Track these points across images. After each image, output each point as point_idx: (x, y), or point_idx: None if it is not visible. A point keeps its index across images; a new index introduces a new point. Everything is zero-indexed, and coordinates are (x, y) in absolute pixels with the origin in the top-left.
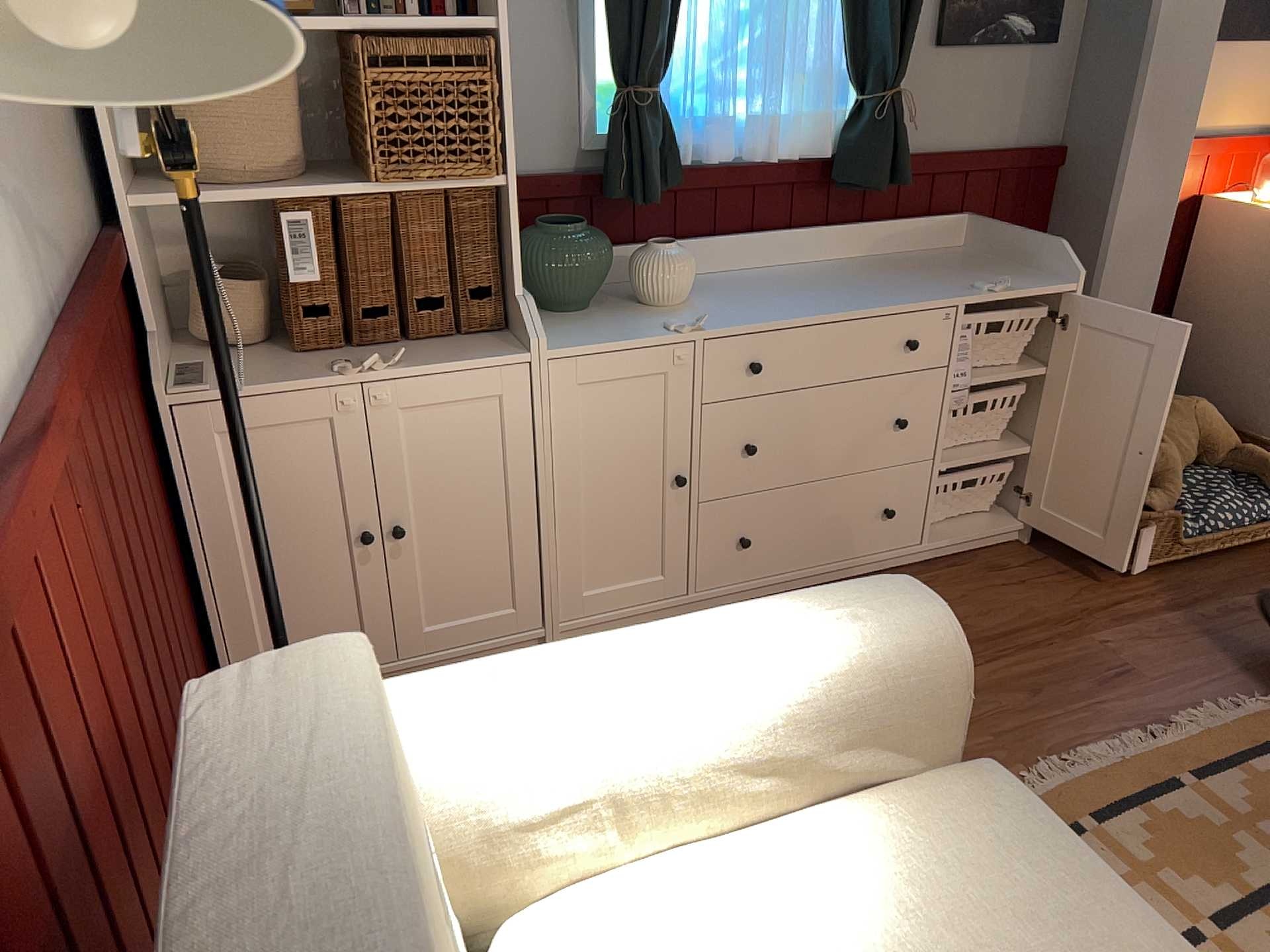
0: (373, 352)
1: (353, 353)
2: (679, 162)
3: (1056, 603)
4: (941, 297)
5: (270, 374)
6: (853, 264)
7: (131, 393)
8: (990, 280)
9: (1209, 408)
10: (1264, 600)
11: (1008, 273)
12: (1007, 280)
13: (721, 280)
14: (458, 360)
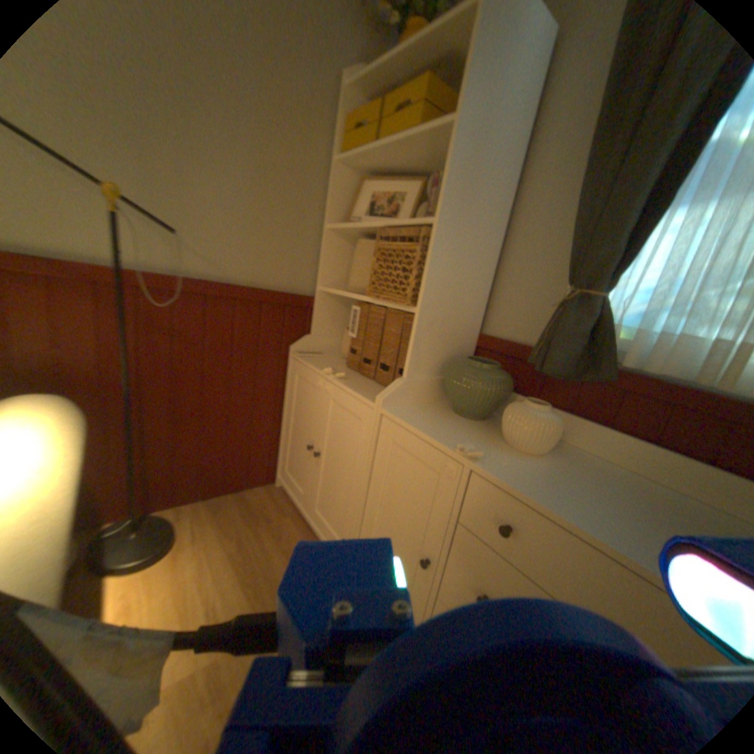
0: (358, 377)
1: (355, 374)
2: (621, 361)
3: None
4: None
5: (322, 363)
6: None
7: (272, 341)
8: None
9: None
10: None
11: None
12: None
13: (623, 476)
14: (360, 392)
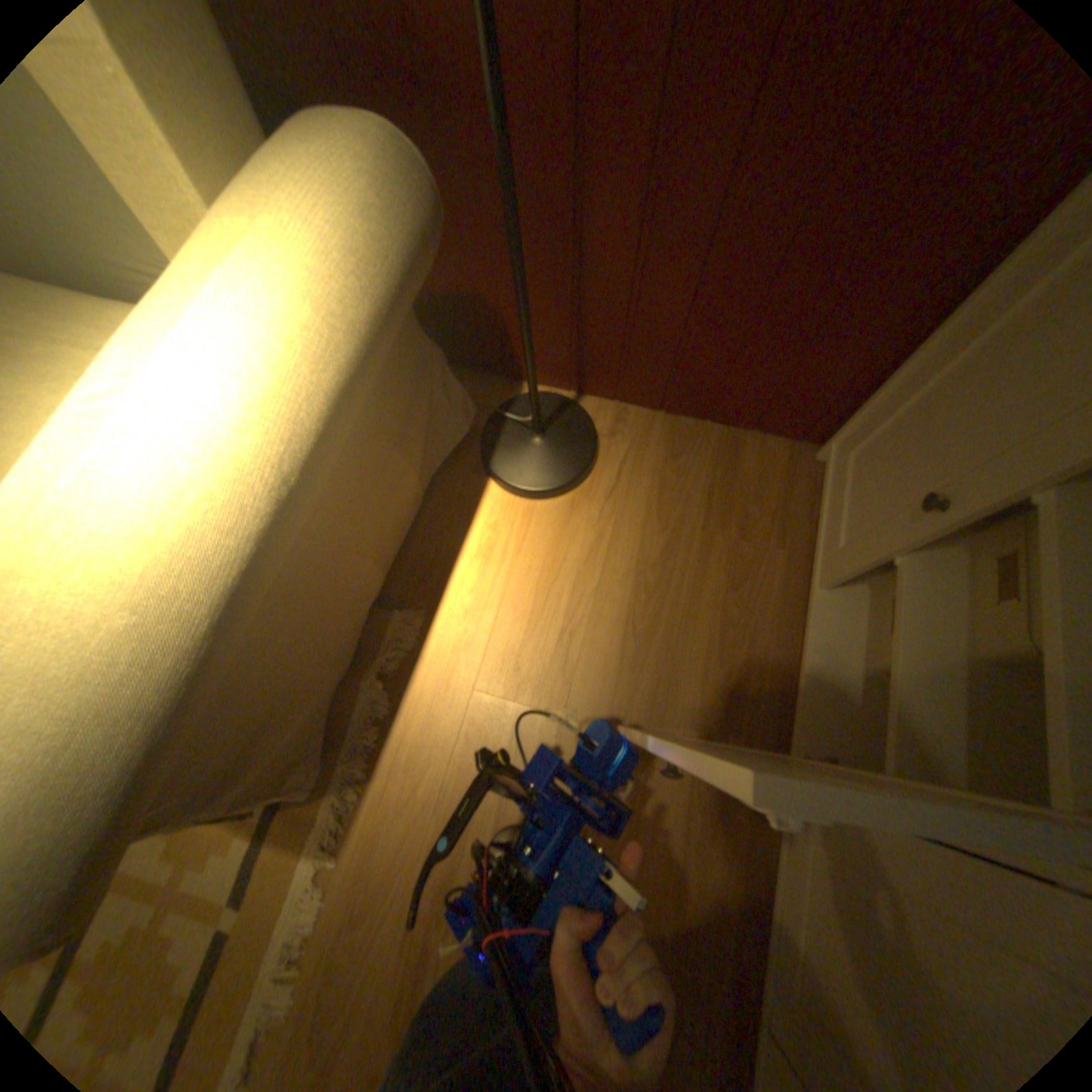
0: None
1: None
2: None
3: None
4: None
5: None
6: None
7: None
8: None
9: None
10: None
11: None
12: None
13: None
14: None
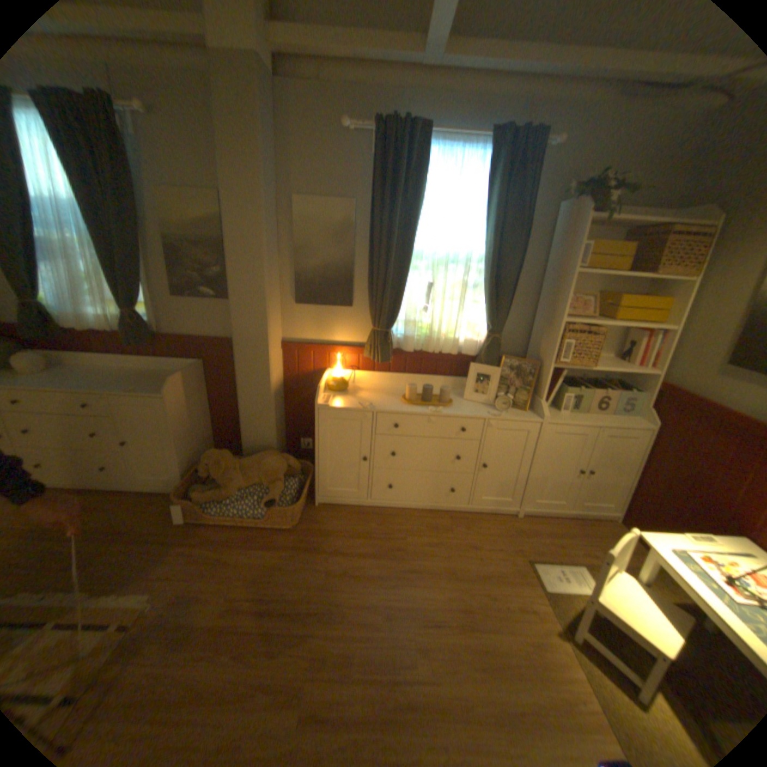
0: None
1: None
2: (56, 327)
3: (135, 527)
4: (100, 391)
5: None
6: (138, 372)
7: None
8: (137, 388)
9: (271, 461)
10: (205, 556)
11: (162, 387)
12: (149, 389)
13: (78, 370)
14: None
